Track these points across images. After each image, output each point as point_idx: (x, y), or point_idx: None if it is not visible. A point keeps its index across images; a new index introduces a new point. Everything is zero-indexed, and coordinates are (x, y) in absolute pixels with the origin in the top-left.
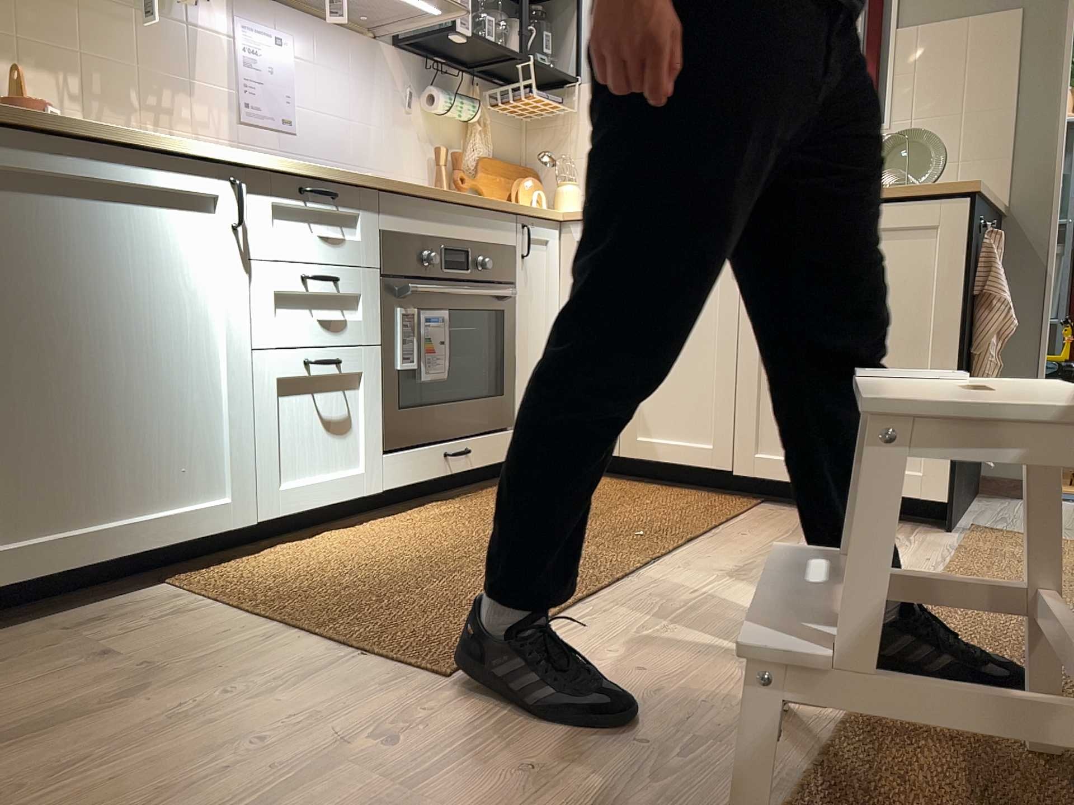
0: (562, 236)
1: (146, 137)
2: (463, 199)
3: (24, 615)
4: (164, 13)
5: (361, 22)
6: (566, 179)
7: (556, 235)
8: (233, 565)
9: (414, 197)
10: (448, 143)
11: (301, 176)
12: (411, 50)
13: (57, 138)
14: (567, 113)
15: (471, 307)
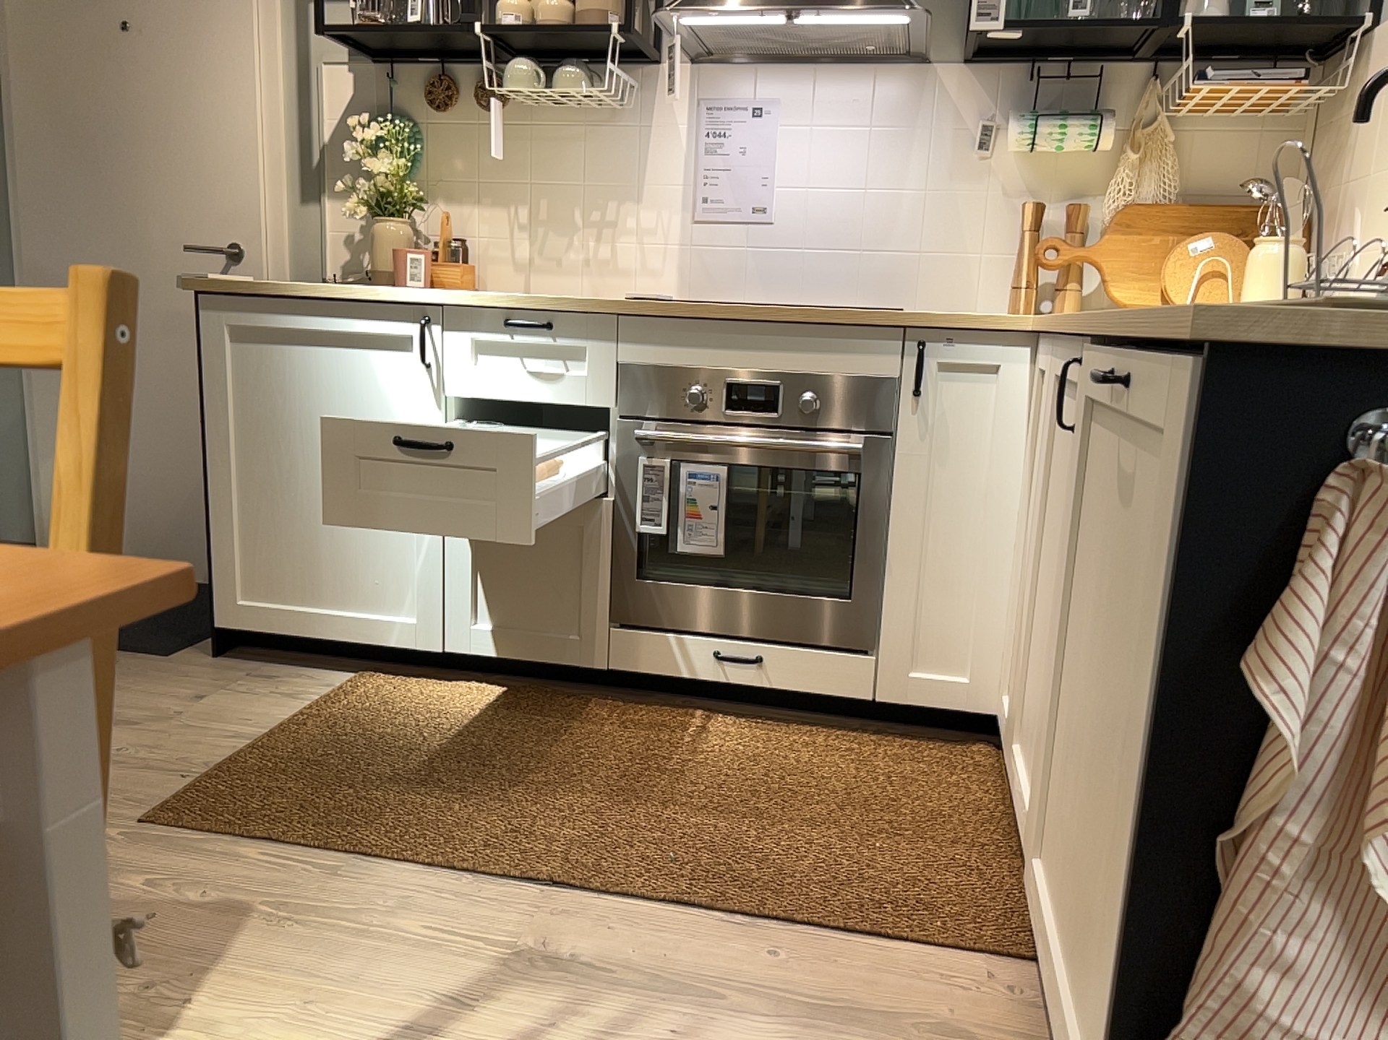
0: (1038, 363)
1: (352, 287)
2: (766, 315)
3: (278, 657)
4: (609, 117)
5: (869, 50)
6: (1270, 236)
7: (1026, 362)
8: (419, 684)
9: (675, 319)
10: (1073, 188)
11: (502, 308)
12: (991, 58)
13: (277, 299)
14: (1332, 96)
15: (790, 467)
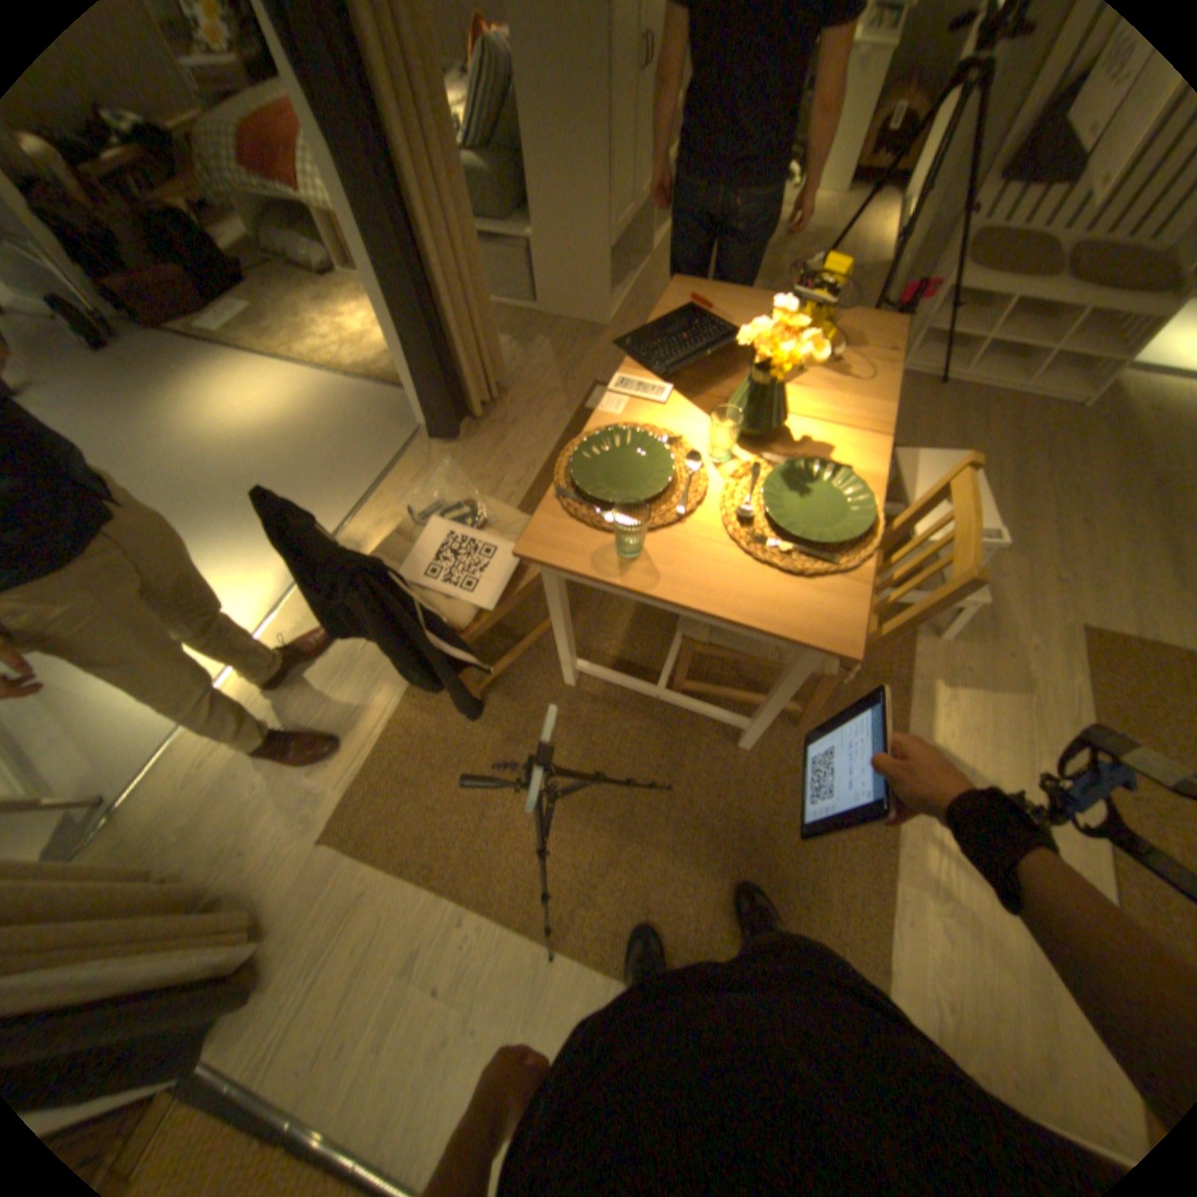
0: None
1: None
2: None
3: None
4: None
5: None
6: None
7: None
8: None
9: None
10: None
11: None
12: None
13: None
14: None
15: None
